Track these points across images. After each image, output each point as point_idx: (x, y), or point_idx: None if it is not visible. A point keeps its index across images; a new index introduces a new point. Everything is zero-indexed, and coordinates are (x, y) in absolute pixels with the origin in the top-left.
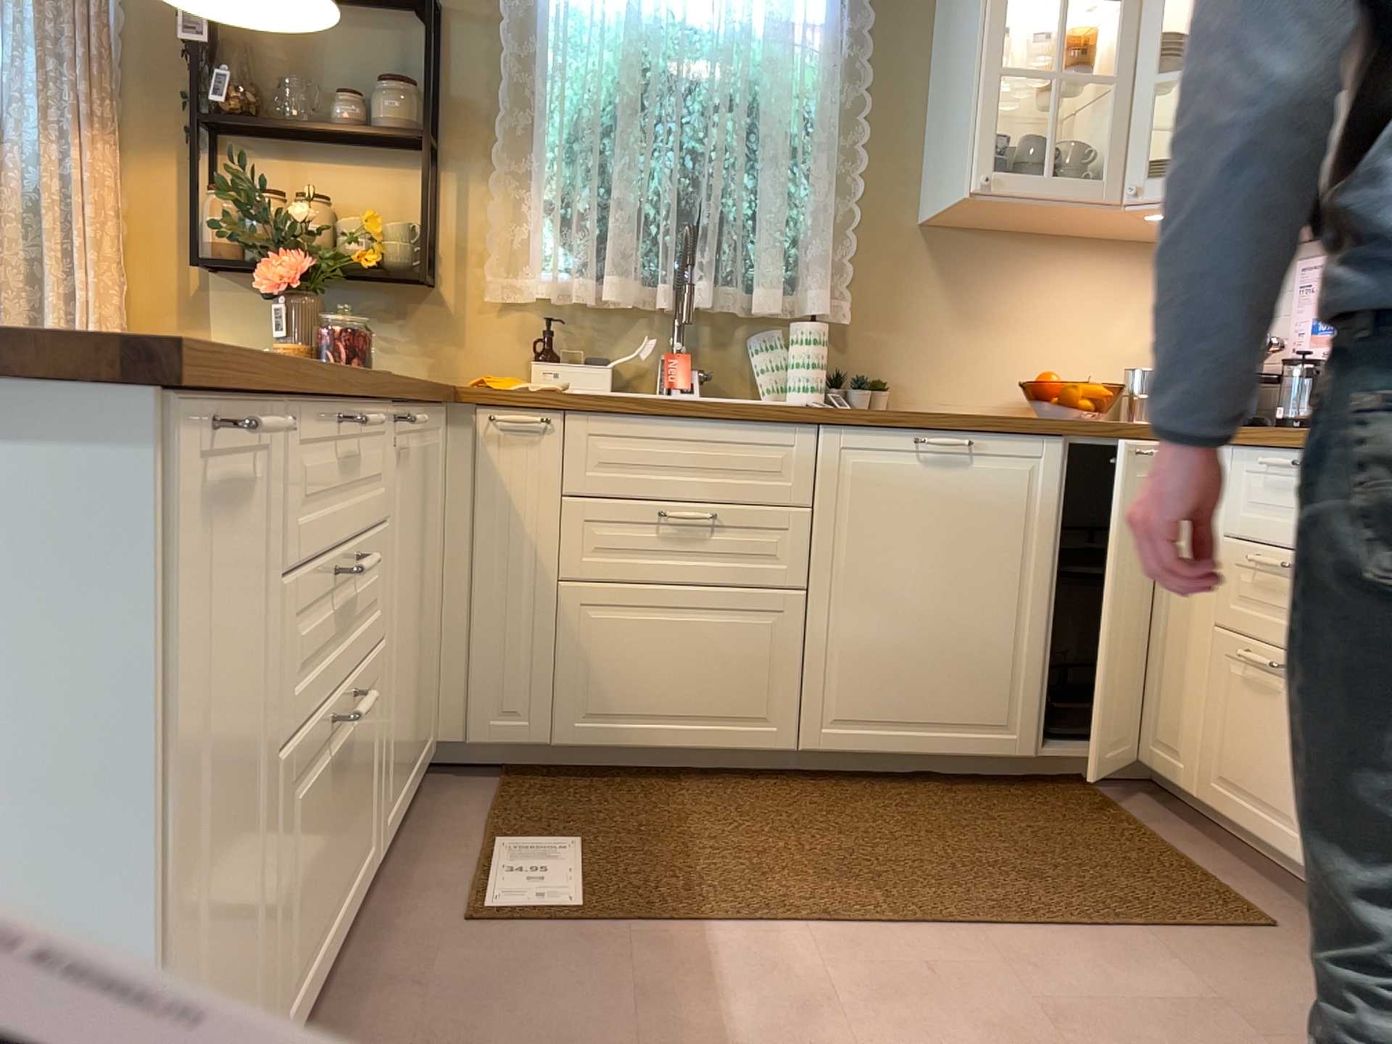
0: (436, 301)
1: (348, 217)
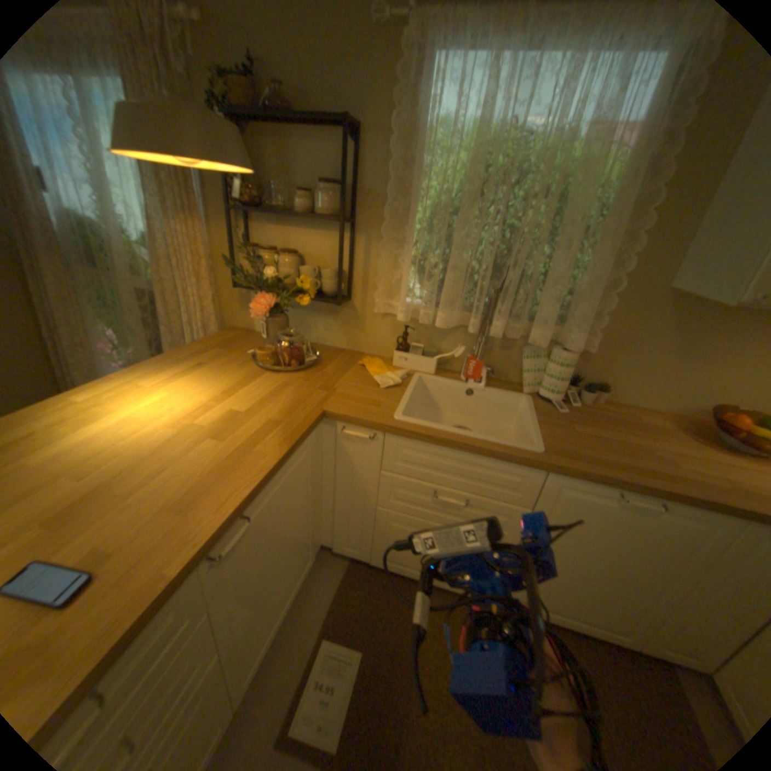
0: (350, 307)
1: (308, 258)
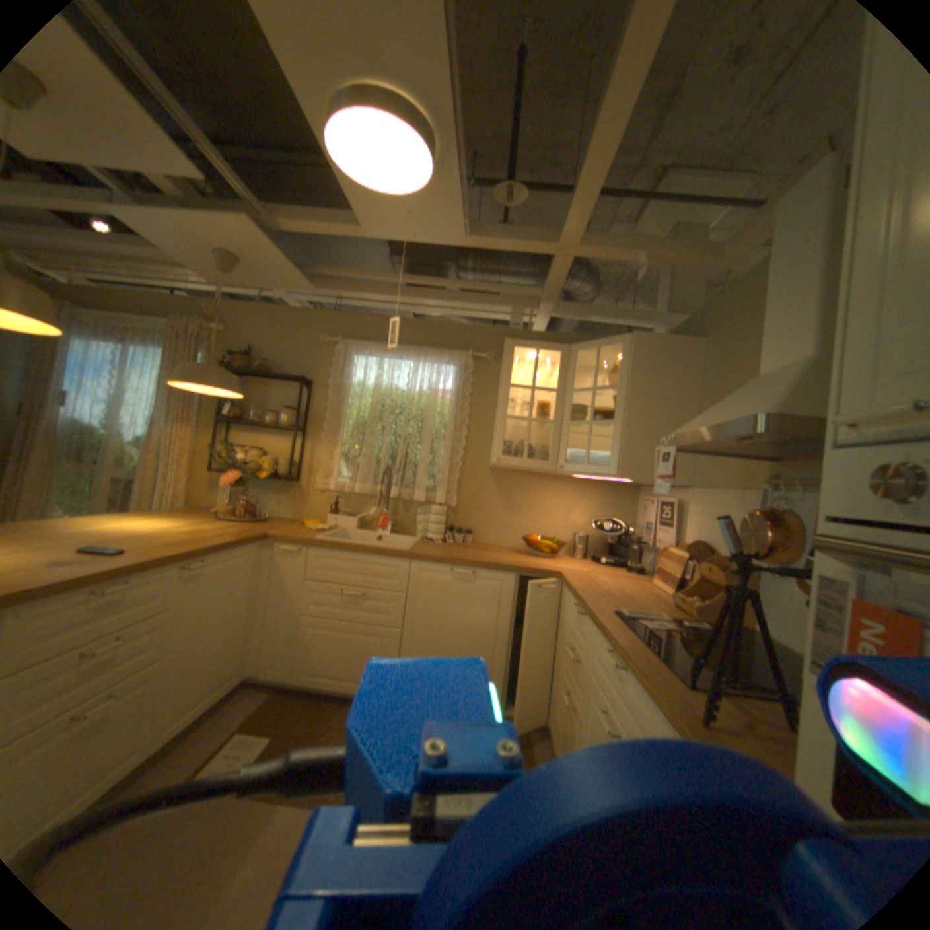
0: (298, 487)
1: (269, 455)
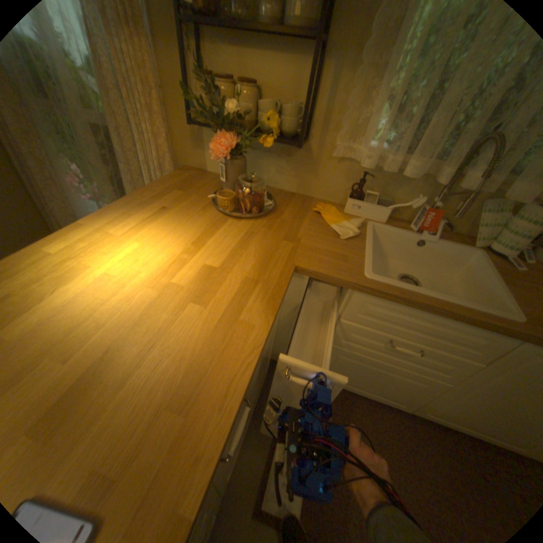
0: (306, 149)
1: (266, 90)
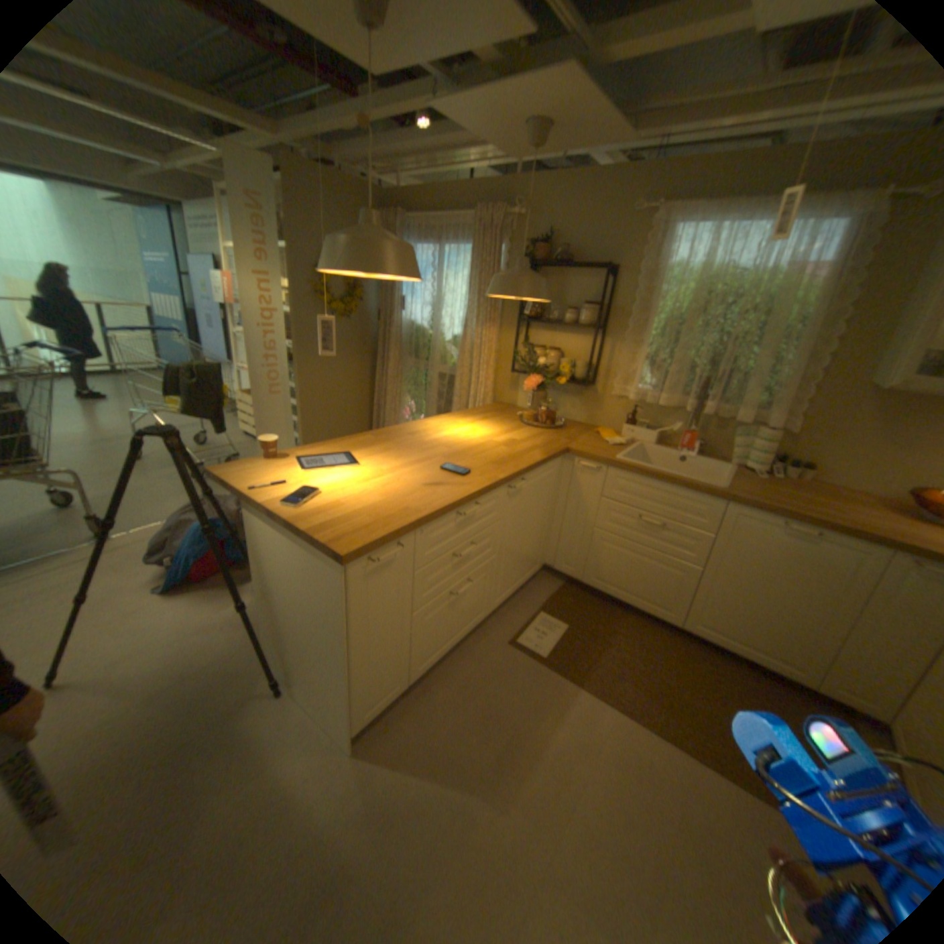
0: (593, 391)
1: (567, 354)
